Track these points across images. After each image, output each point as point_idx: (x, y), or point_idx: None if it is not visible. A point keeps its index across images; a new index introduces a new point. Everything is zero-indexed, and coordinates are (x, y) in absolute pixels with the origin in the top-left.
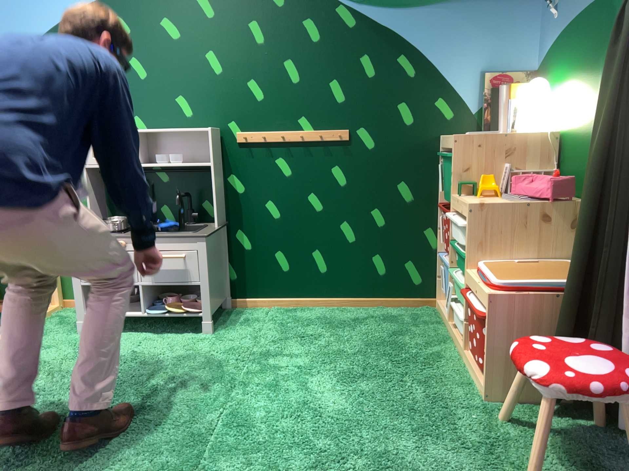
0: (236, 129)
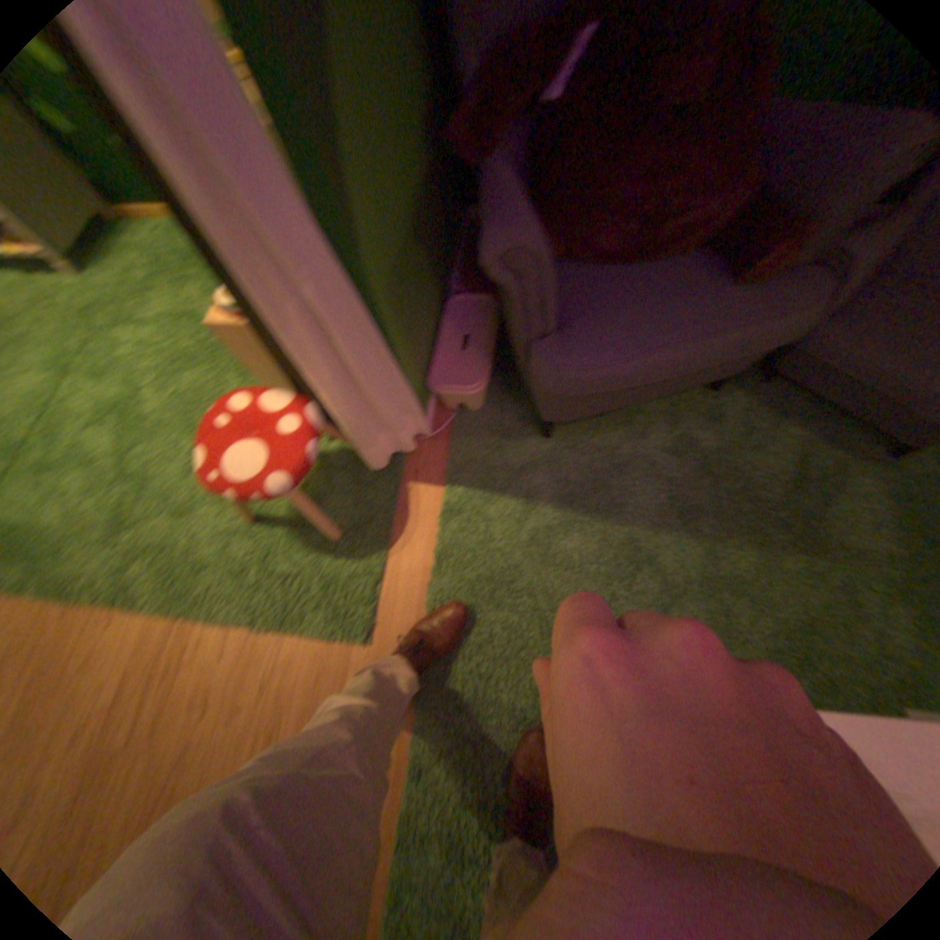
0: None
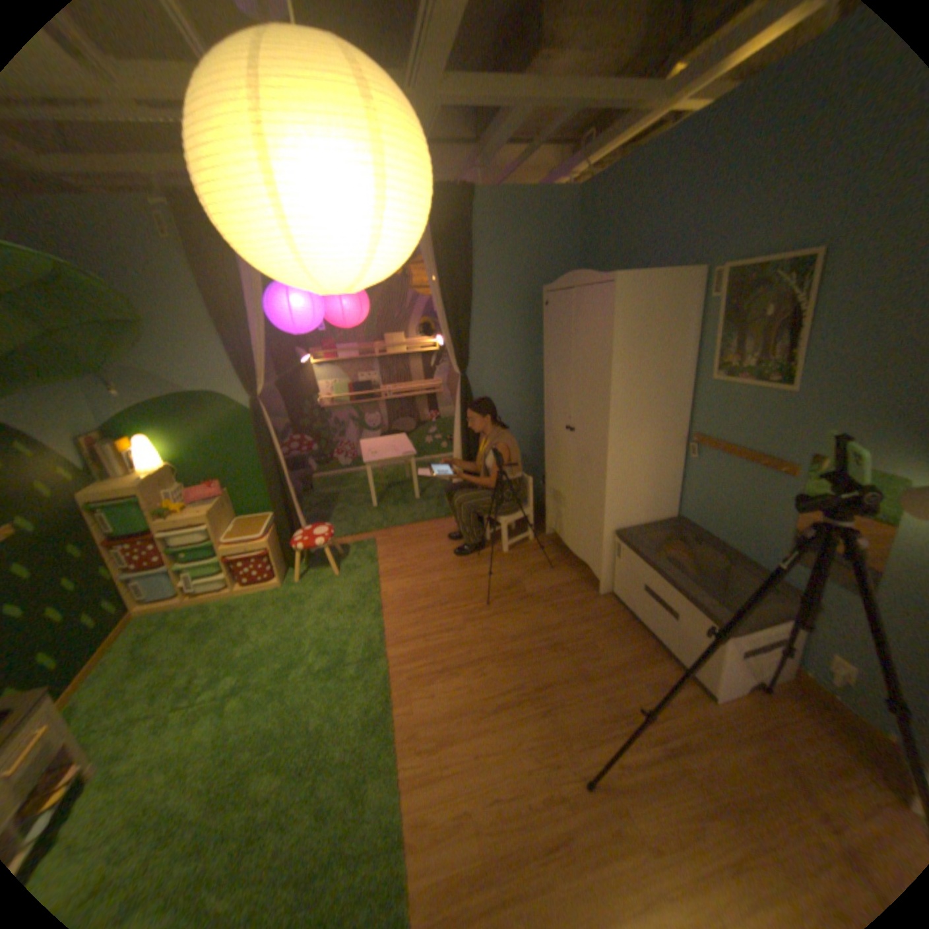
0: None
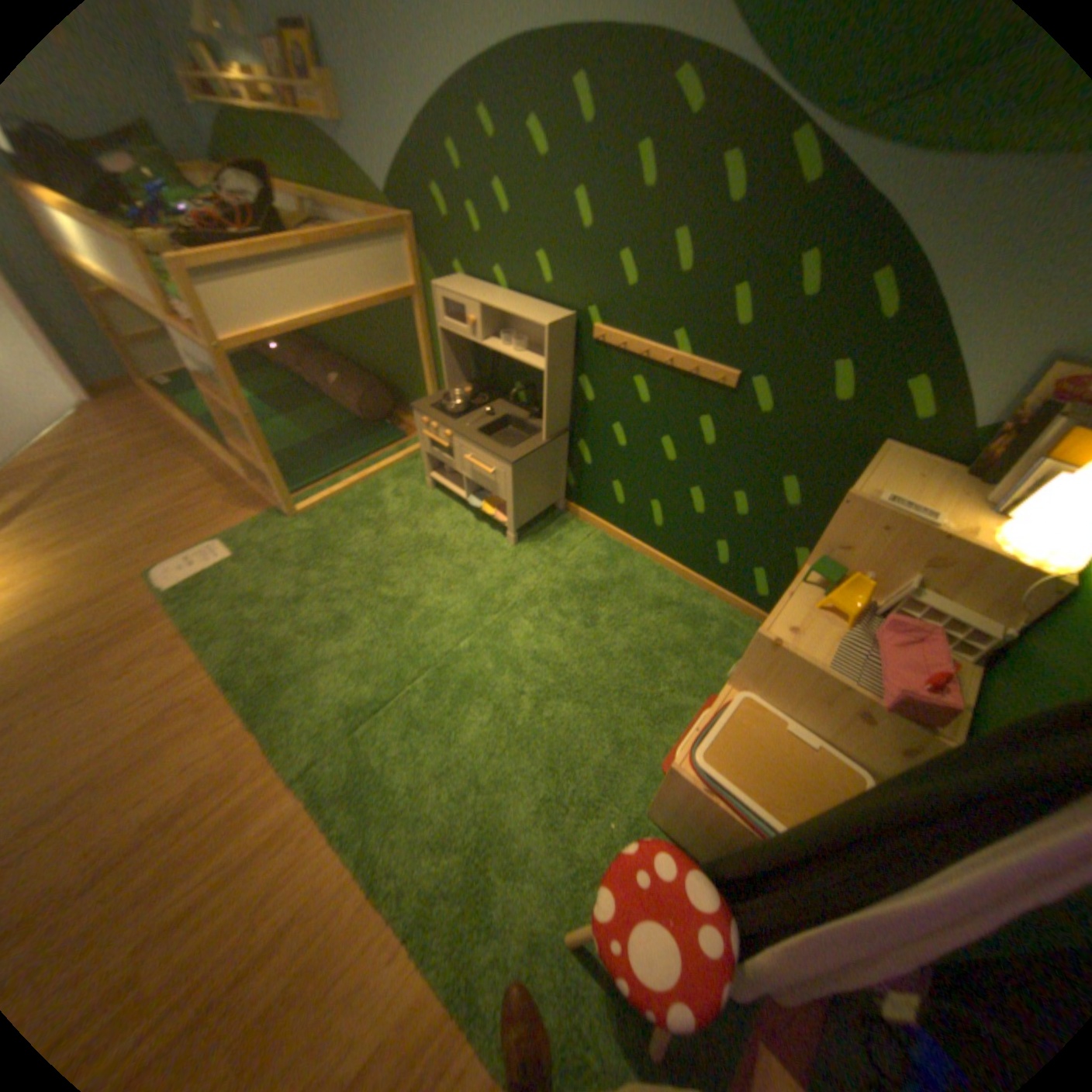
0: (597, 322)
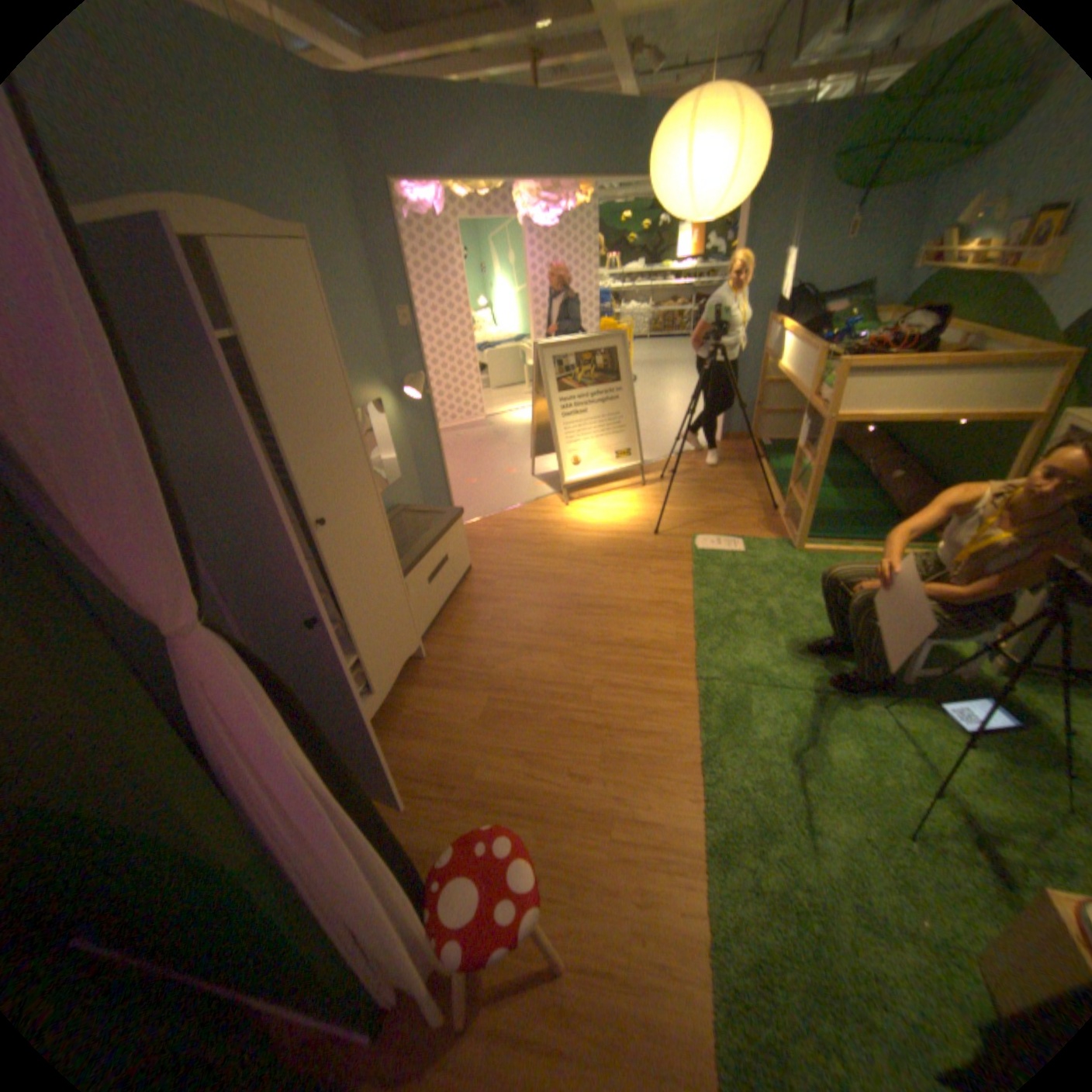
0: None
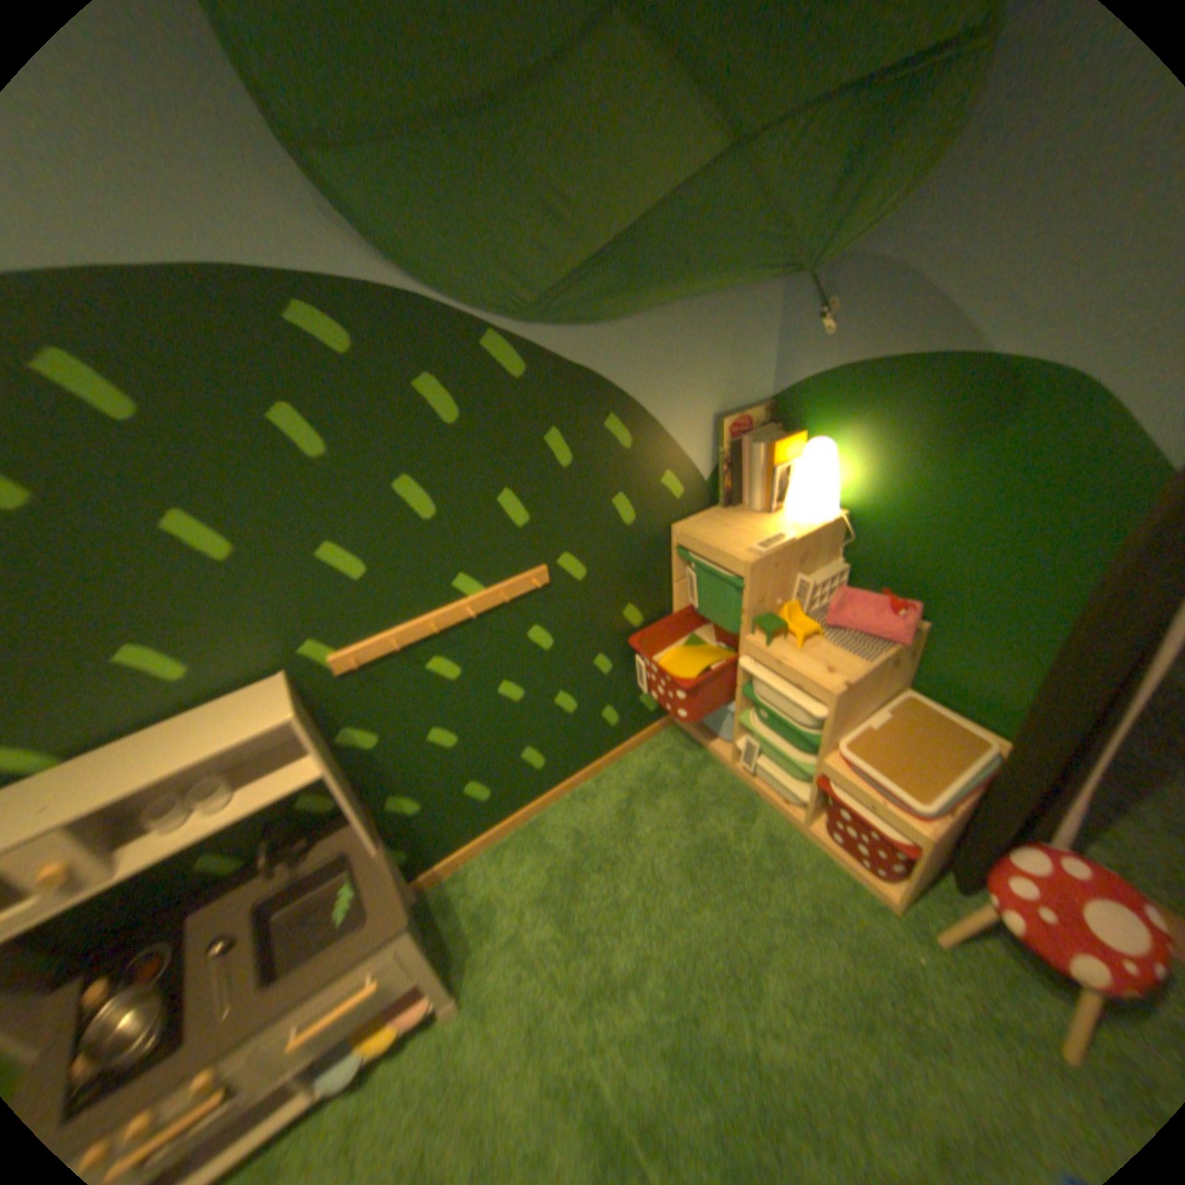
0: (326, 652)
